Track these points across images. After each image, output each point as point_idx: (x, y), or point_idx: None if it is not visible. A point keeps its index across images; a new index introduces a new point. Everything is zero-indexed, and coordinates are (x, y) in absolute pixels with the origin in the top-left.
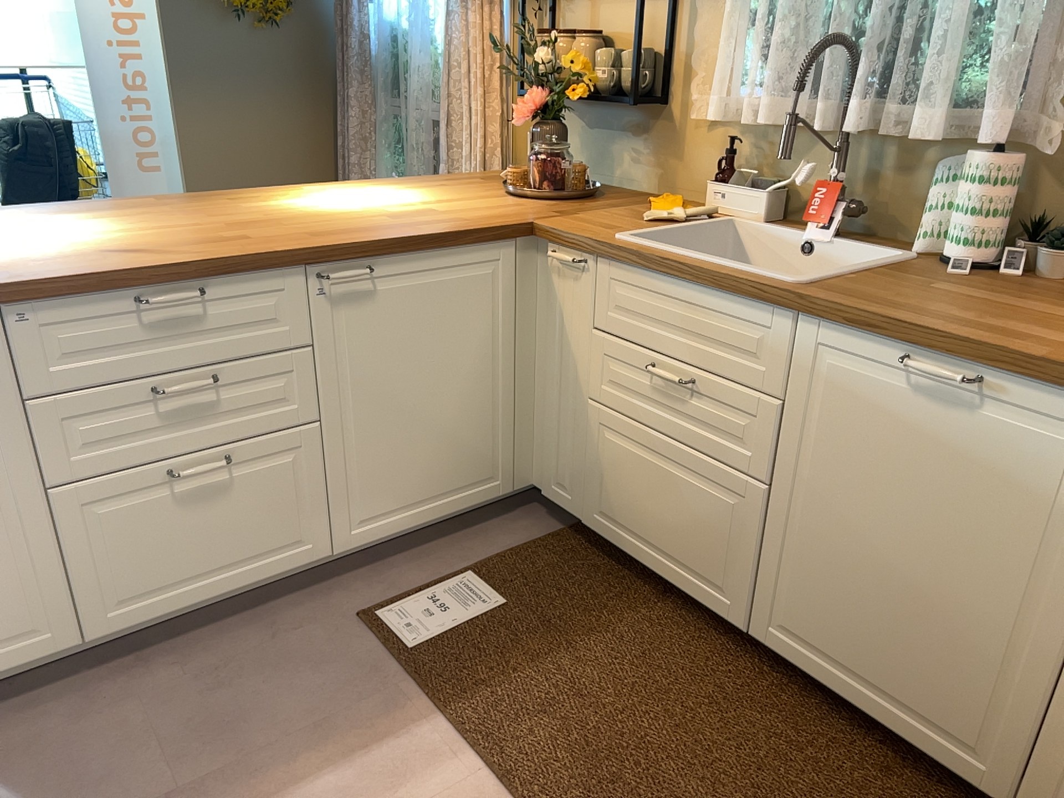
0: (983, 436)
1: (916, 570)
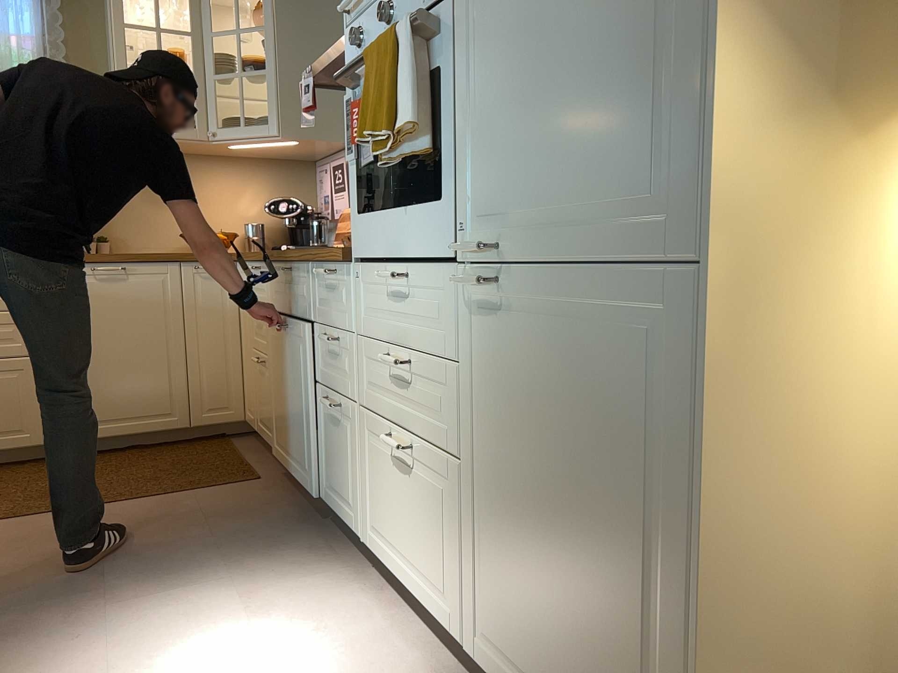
0: (132, 288)
1: (124, 354)
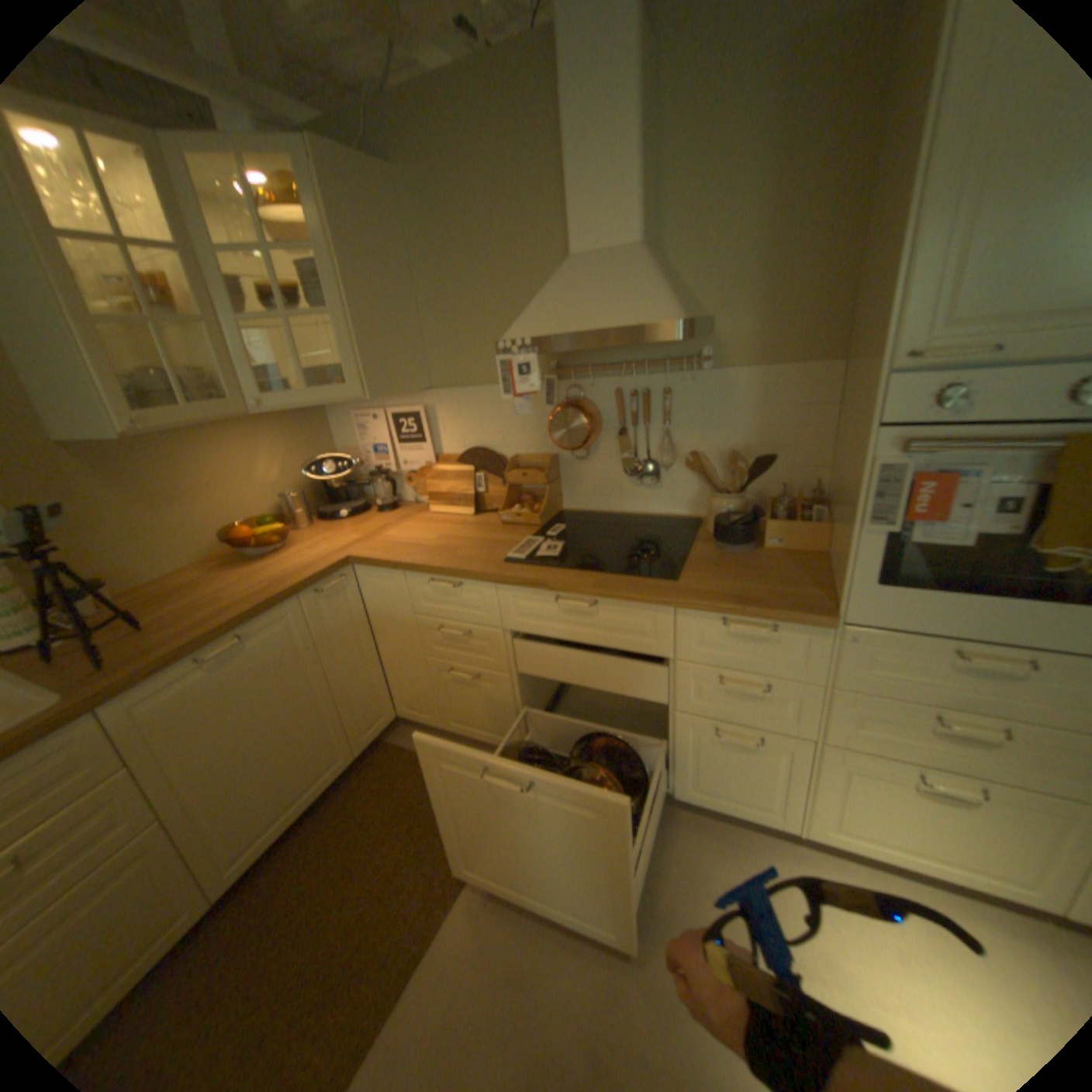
0: (253, 656)
1: (269, 738)
